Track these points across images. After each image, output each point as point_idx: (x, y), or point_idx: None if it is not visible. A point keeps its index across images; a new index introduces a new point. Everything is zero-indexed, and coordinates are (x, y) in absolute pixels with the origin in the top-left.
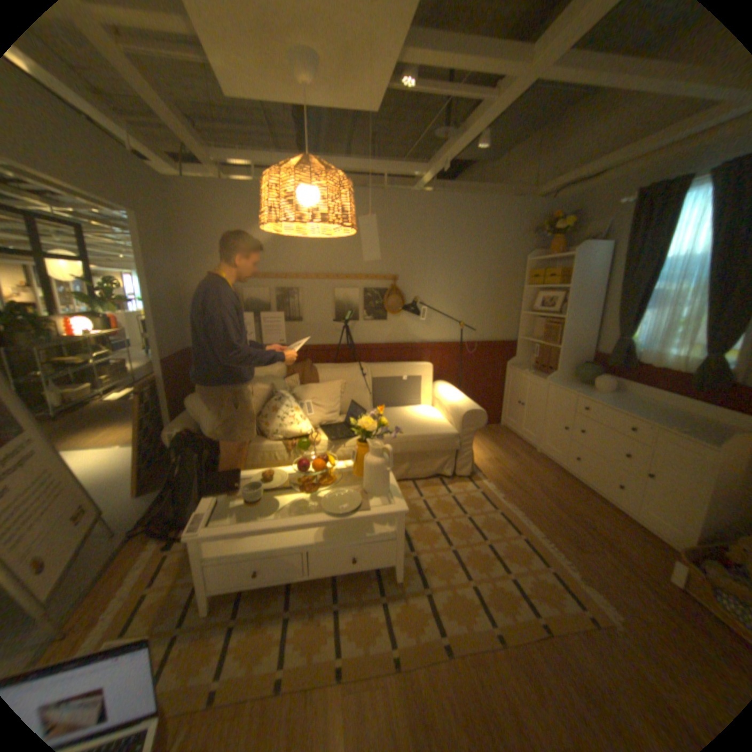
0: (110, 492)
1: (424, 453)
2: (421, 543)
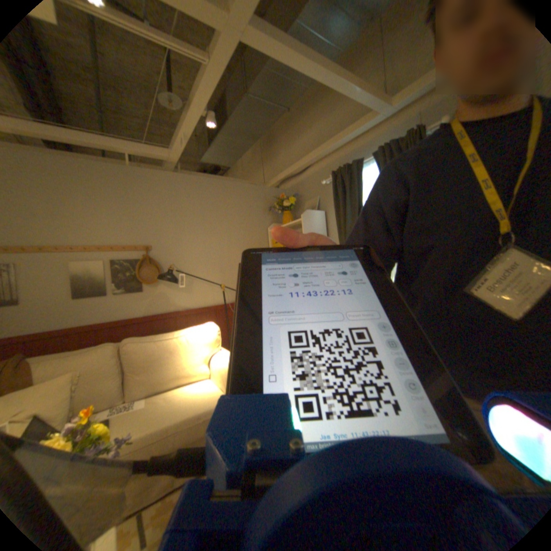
0: None
1: (192, 443)
2: None
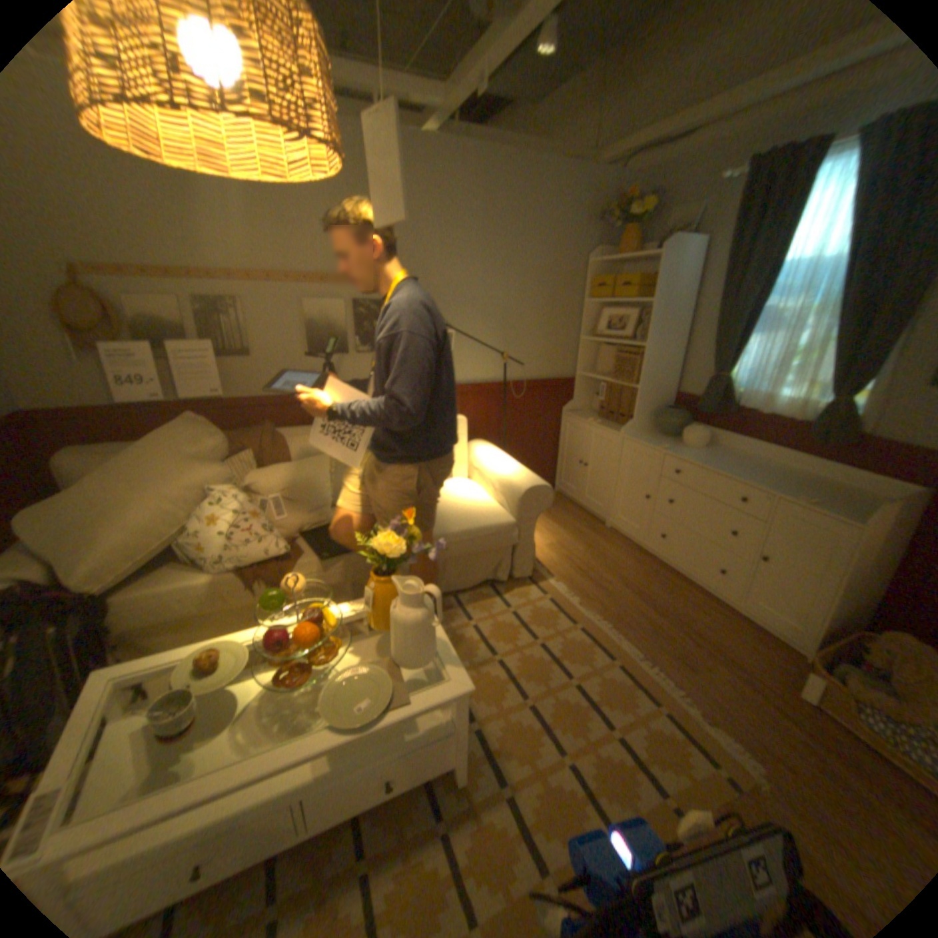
0: None
1: (468, 555)
2: (482, 703)
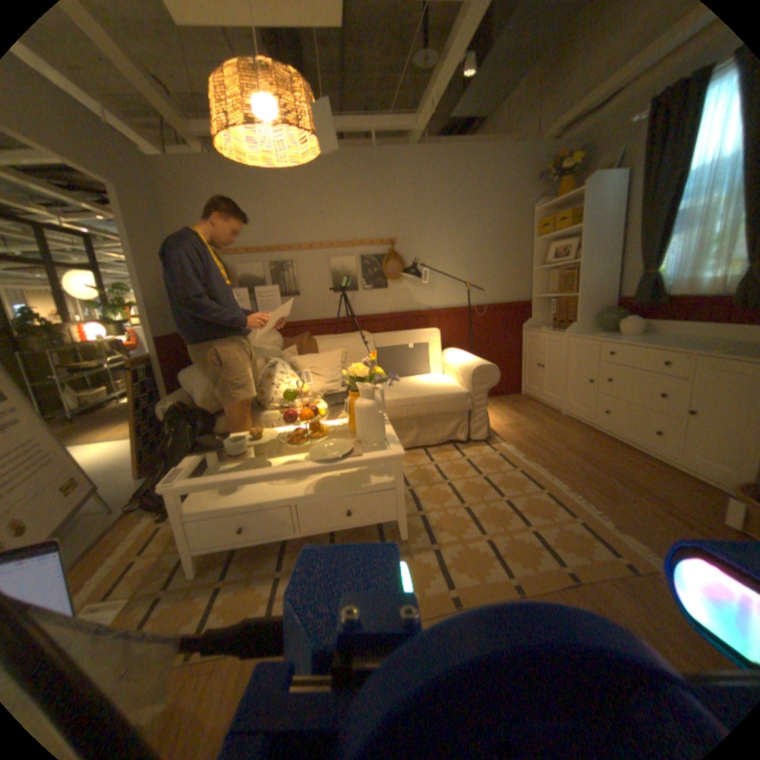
0: (112, 476)
1: (431, 416)
2: (429, 503)
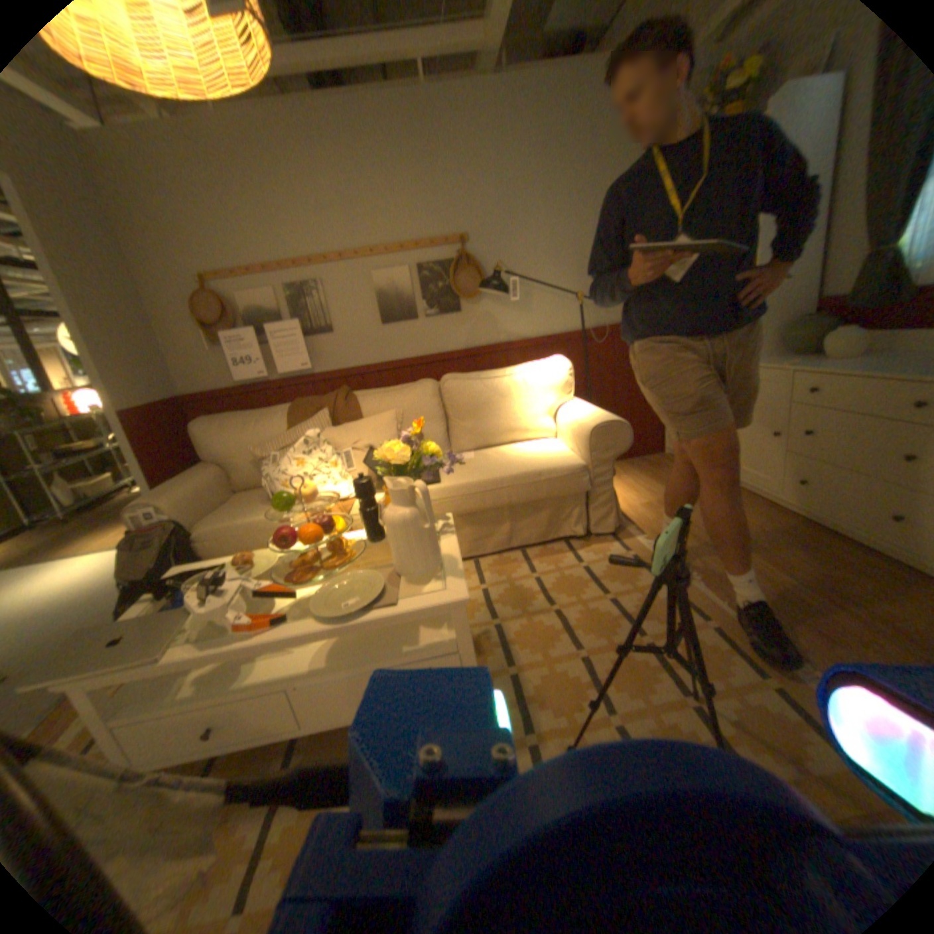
0: (89, 609)
1: (531, 503)
2: (526, 649)
